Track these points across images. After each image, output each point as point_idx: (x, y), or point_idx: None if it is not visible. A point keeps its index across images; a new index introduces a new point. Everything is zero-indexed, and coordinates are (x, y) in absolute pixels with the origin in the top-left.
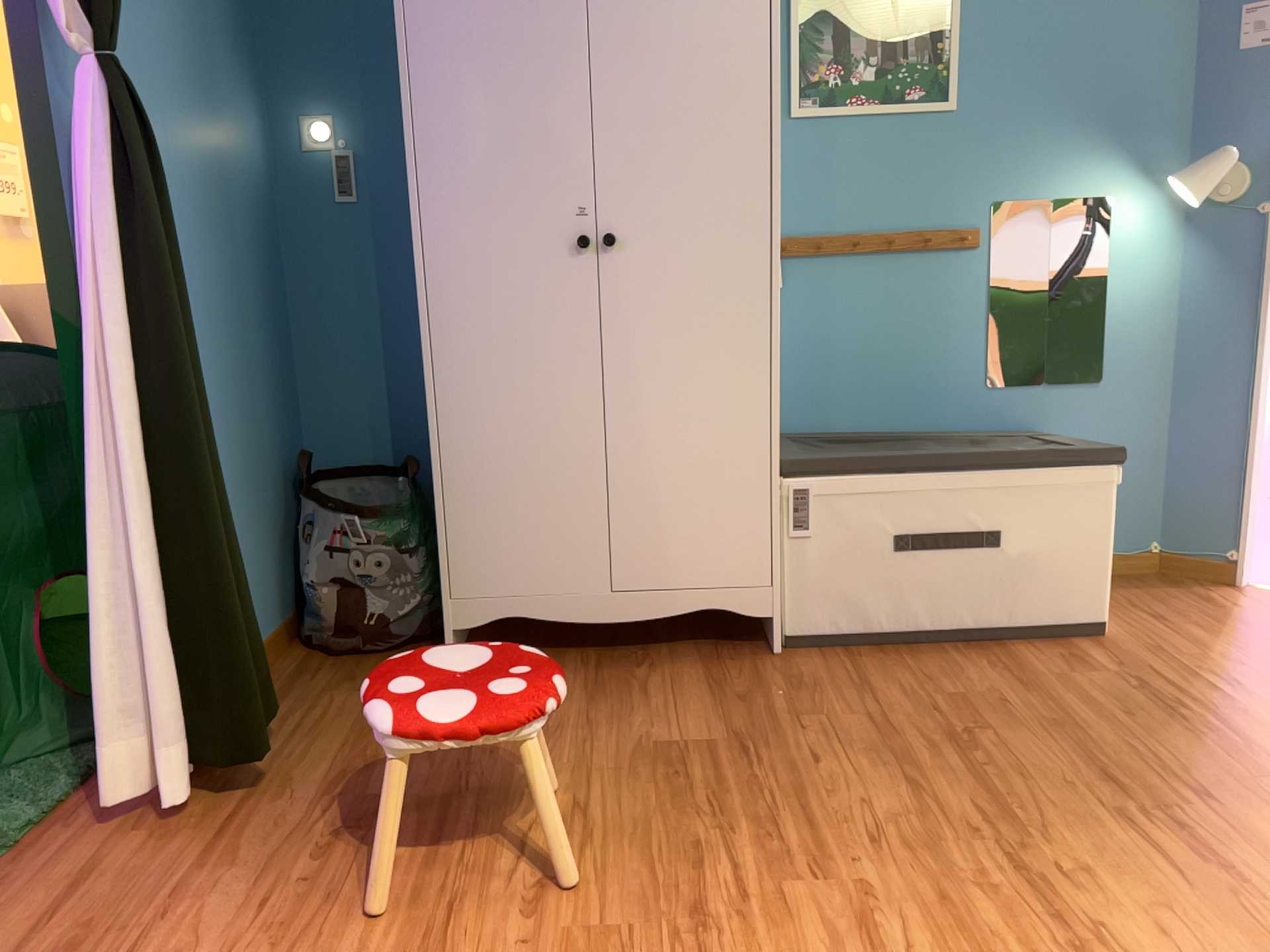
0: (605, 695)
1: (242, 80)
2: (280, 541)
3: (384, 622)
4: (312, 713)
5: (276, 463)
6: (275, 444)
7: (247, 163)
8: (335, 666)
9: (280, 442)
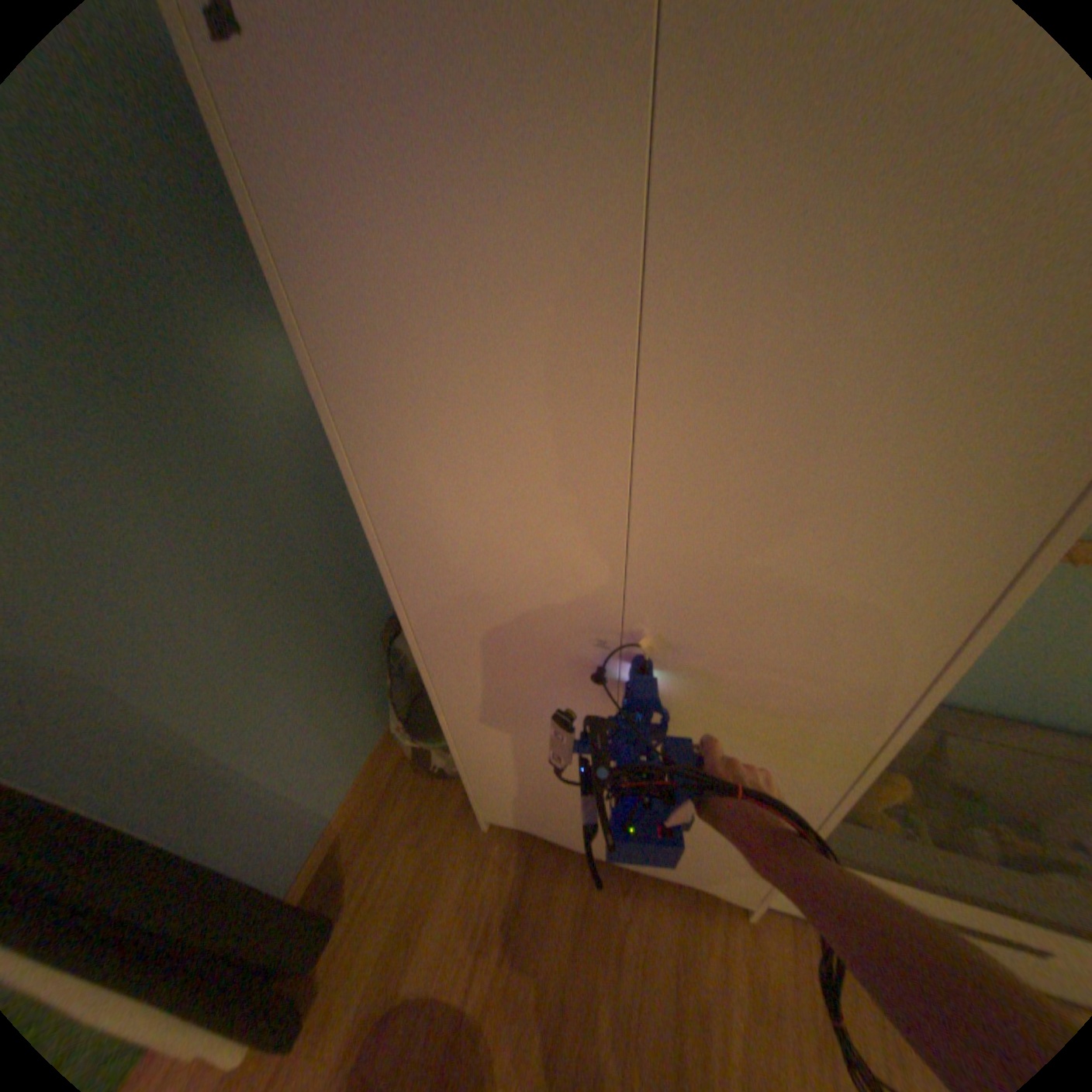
0: (593, 946)
1: (242, 311)
2: (377, 684)
3: (445, 774)
4: (377, 884)
5: (366, 638)
6: (361, 627)
7: (272, 411)
8: (412, 796)
9: (368, 619)
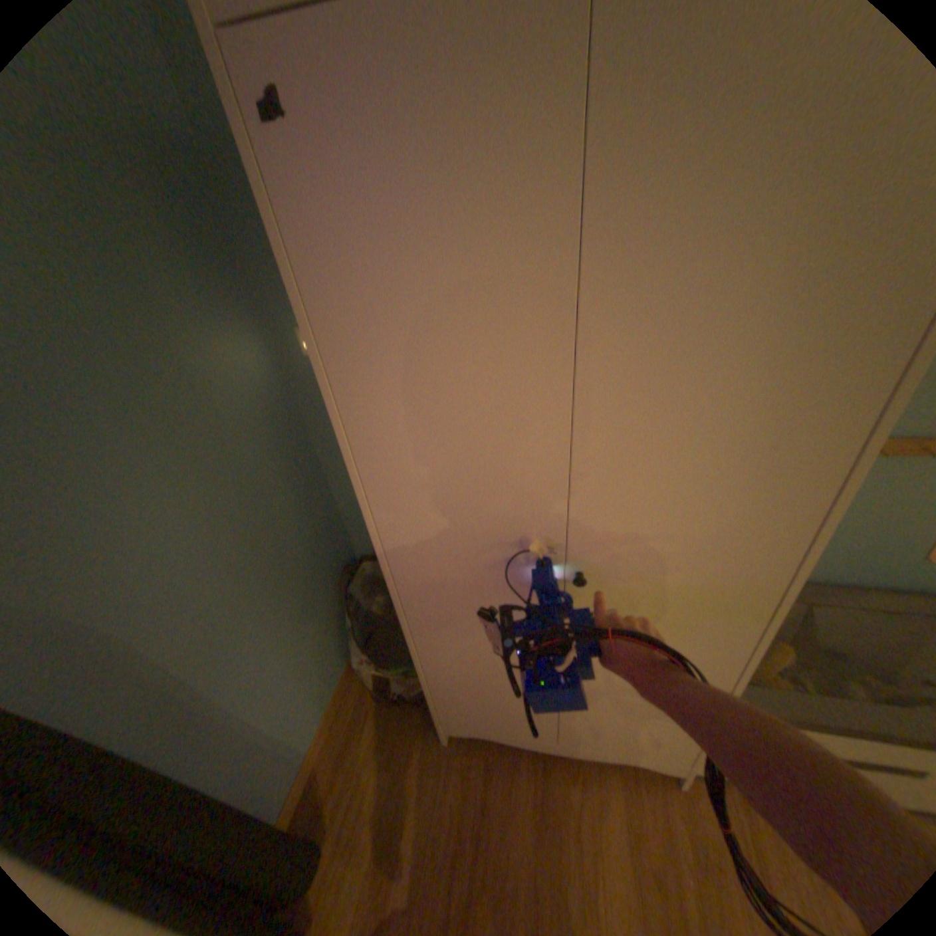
0: (554, 833)
1: (221, 318)
2: (336, 626)
3: (403, 699)
4: (354, 807)
5: (325, 585)
6: (321, 576)
7: (246, 397)
8: (376, 723)
9: (326, 568)
